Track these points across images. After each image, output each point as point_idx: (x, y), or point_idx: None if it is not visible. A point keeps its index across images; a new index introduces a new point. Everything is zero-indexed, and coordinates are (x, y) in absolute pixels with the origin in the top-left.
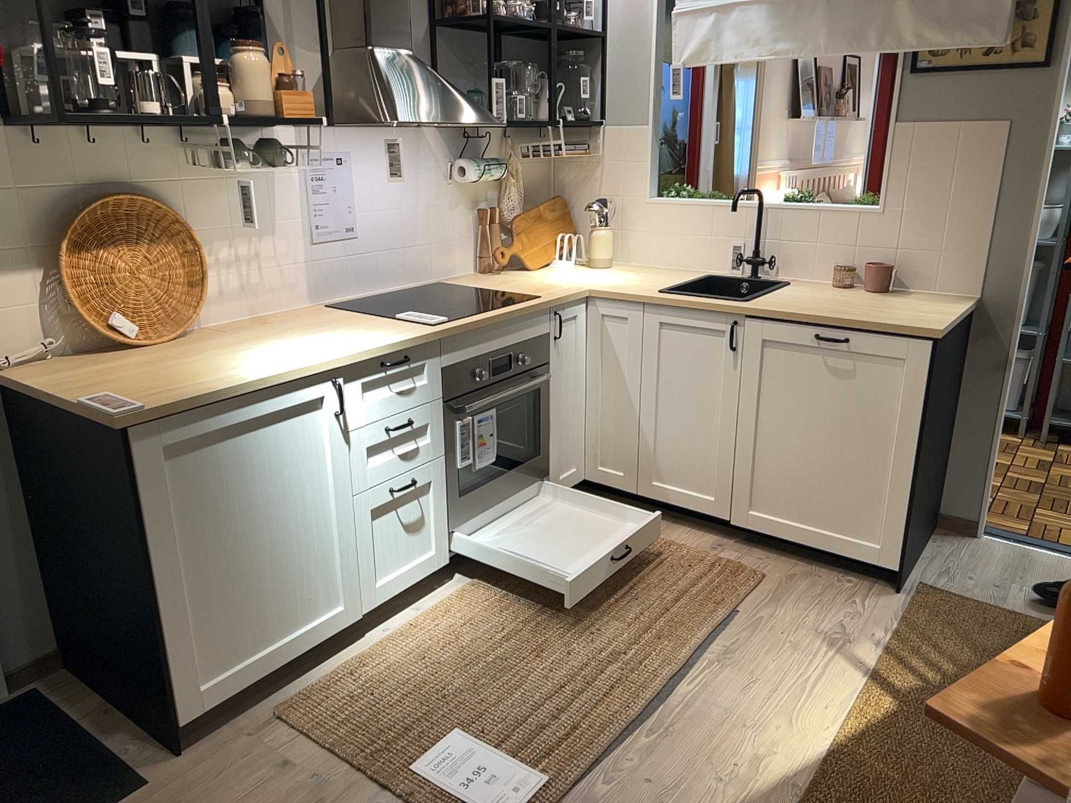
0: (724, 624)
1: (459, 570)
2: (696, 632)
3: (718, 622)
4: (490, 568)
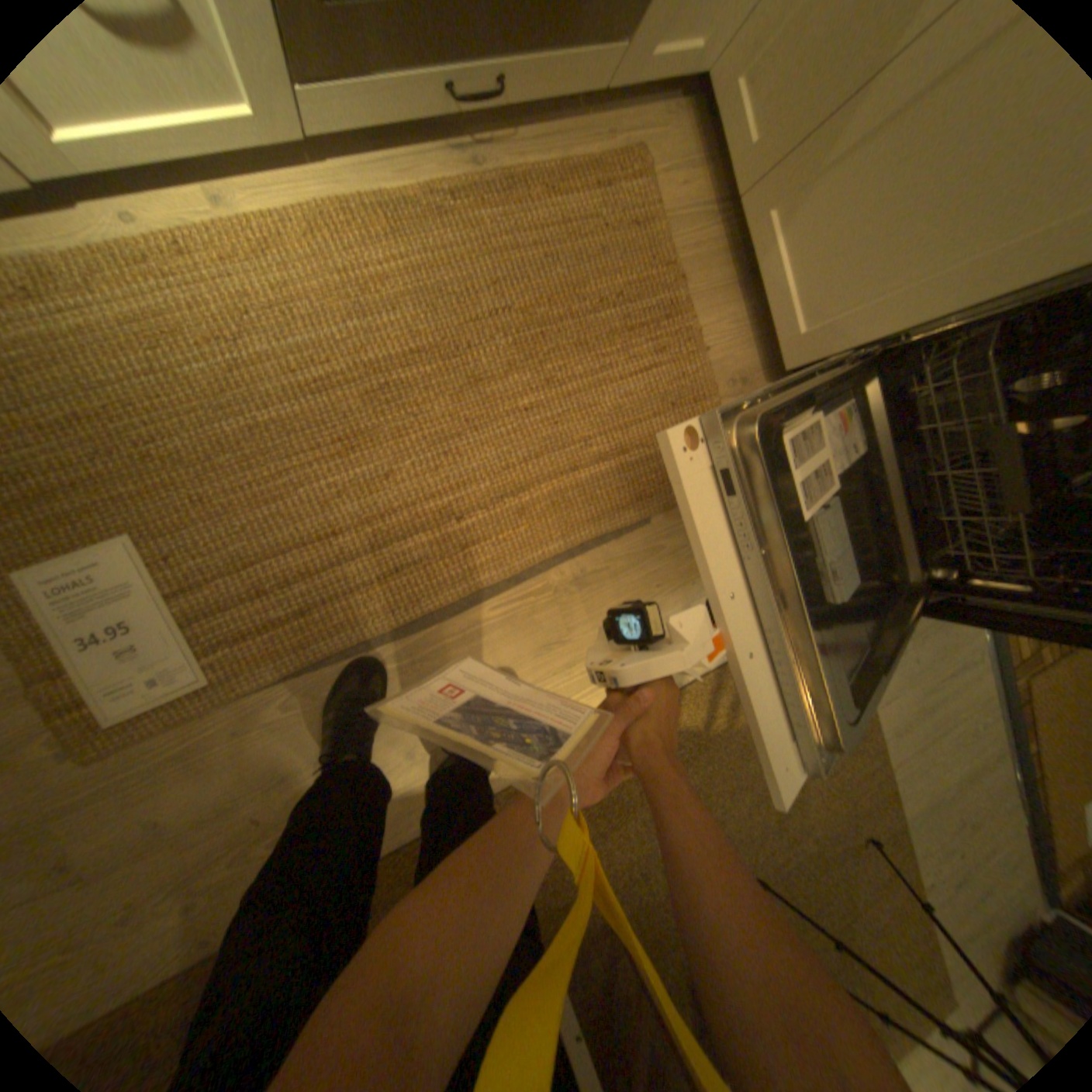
0: (612, 535)
1: (352, 138)
2: (570, 530)
3: (608, 528)
4: (406, 177)
